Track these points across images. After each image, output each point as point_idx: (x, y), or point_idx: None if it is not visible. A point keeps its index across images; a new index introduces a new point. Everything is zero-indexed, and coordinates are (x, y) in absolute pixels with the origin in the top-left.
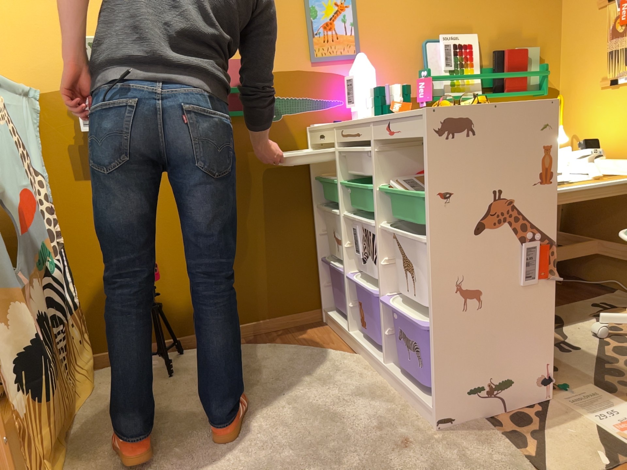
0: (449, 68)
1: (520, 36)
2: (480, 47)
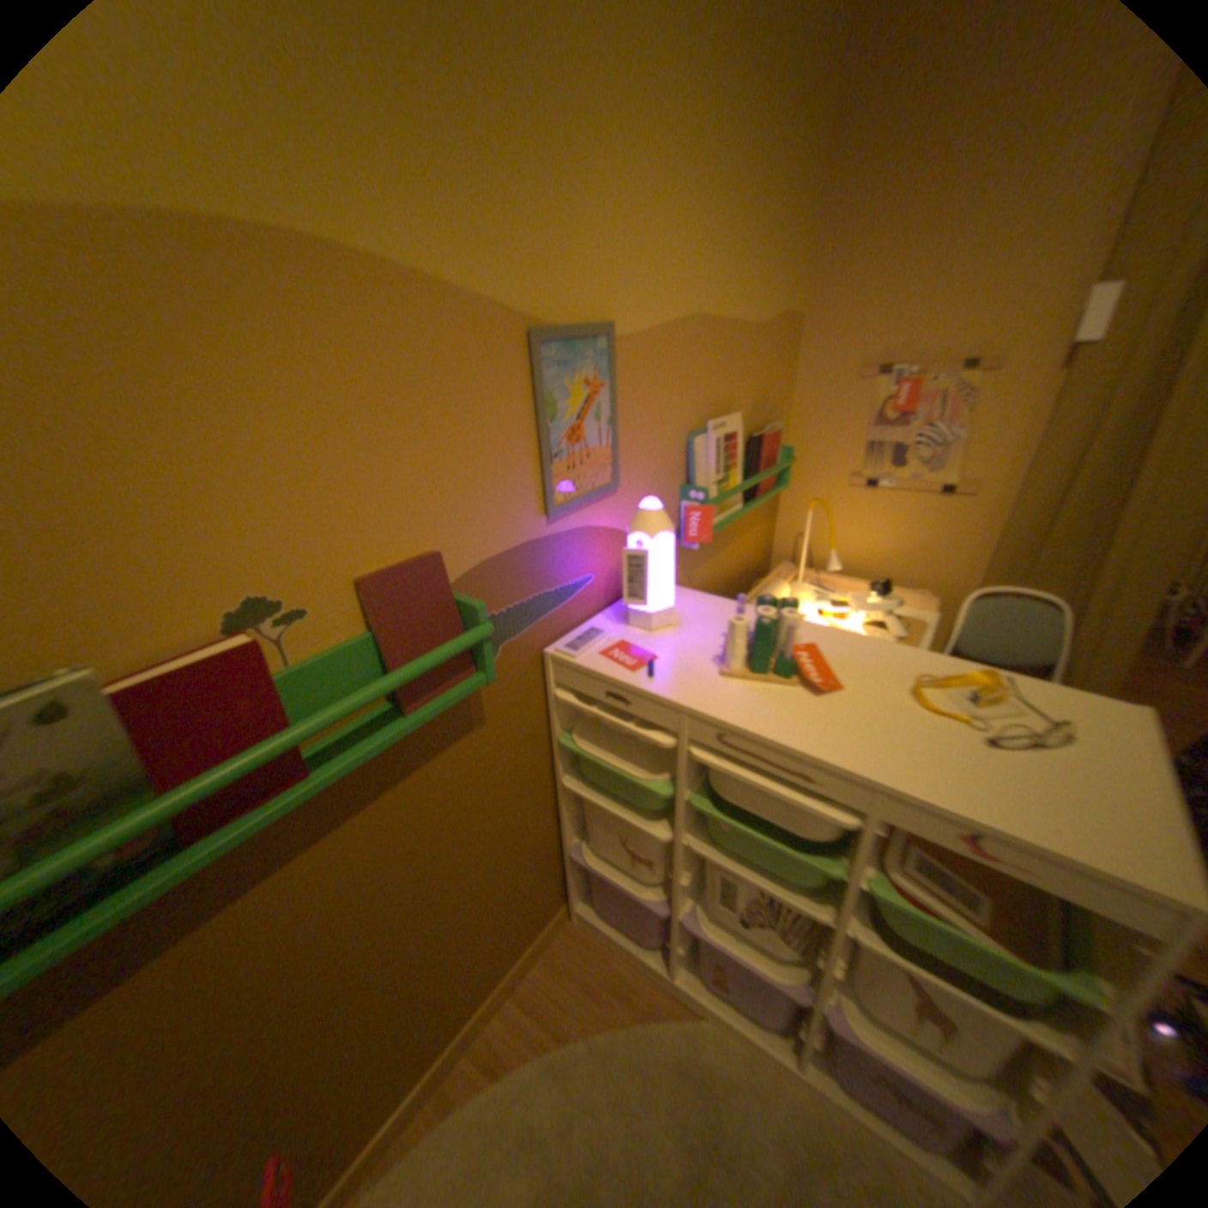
0: (719, 478)
1: (769, 404)
2: (743, 431)
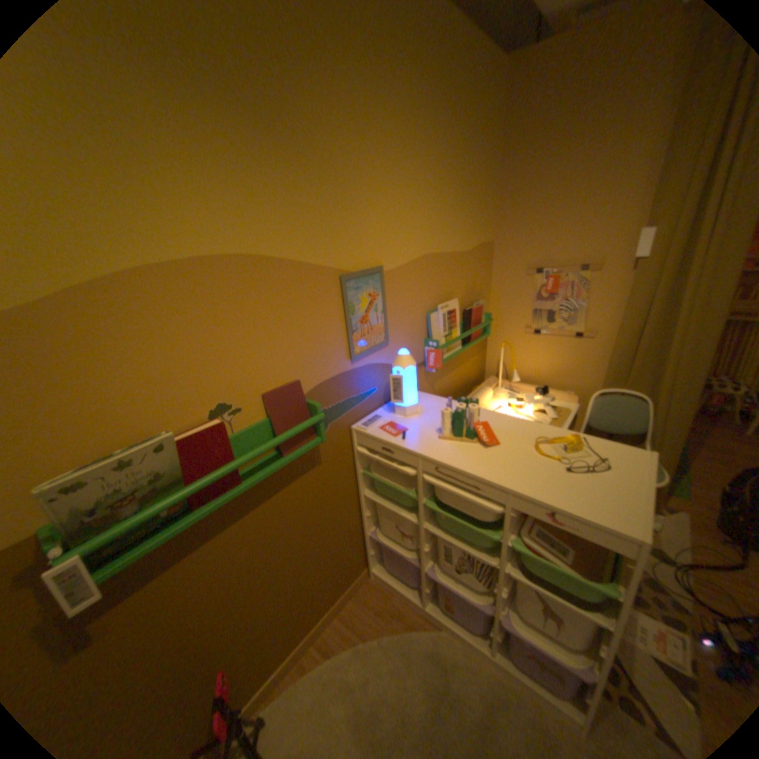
0: (445, 334)
1: (475, 292)
2: (459, 308)
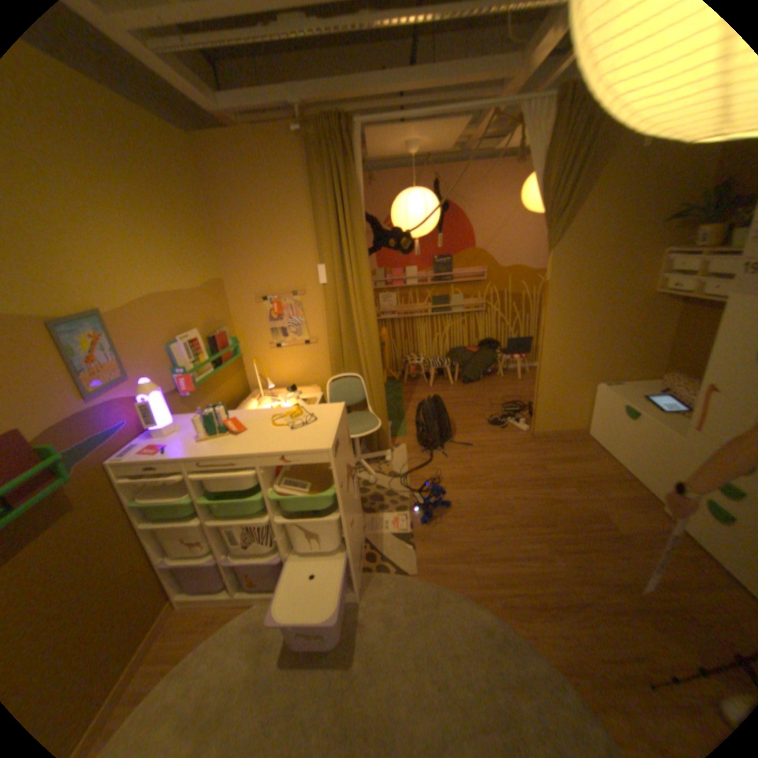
0: (192, 361)
1: (216, 321)
2: (201, 337)
